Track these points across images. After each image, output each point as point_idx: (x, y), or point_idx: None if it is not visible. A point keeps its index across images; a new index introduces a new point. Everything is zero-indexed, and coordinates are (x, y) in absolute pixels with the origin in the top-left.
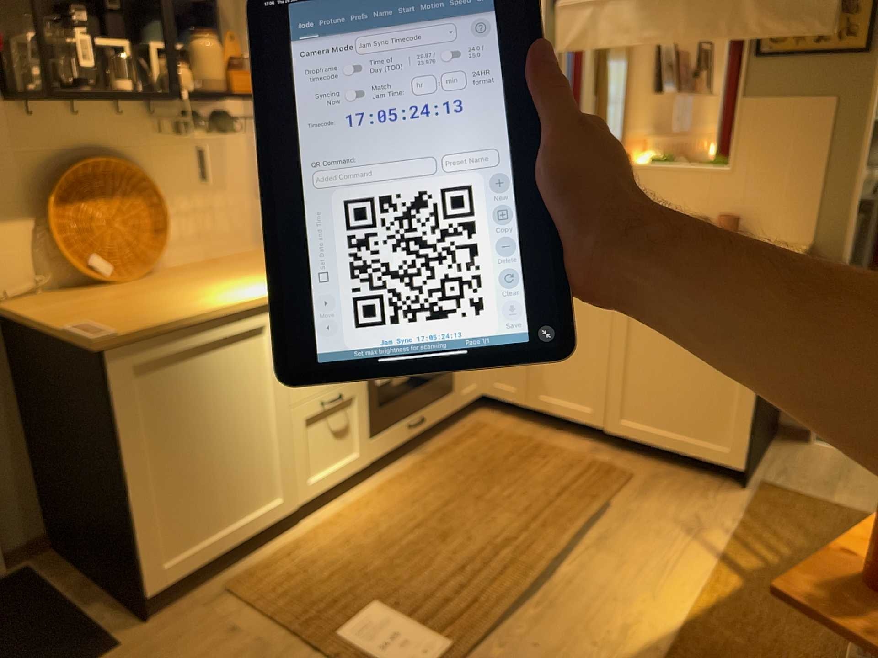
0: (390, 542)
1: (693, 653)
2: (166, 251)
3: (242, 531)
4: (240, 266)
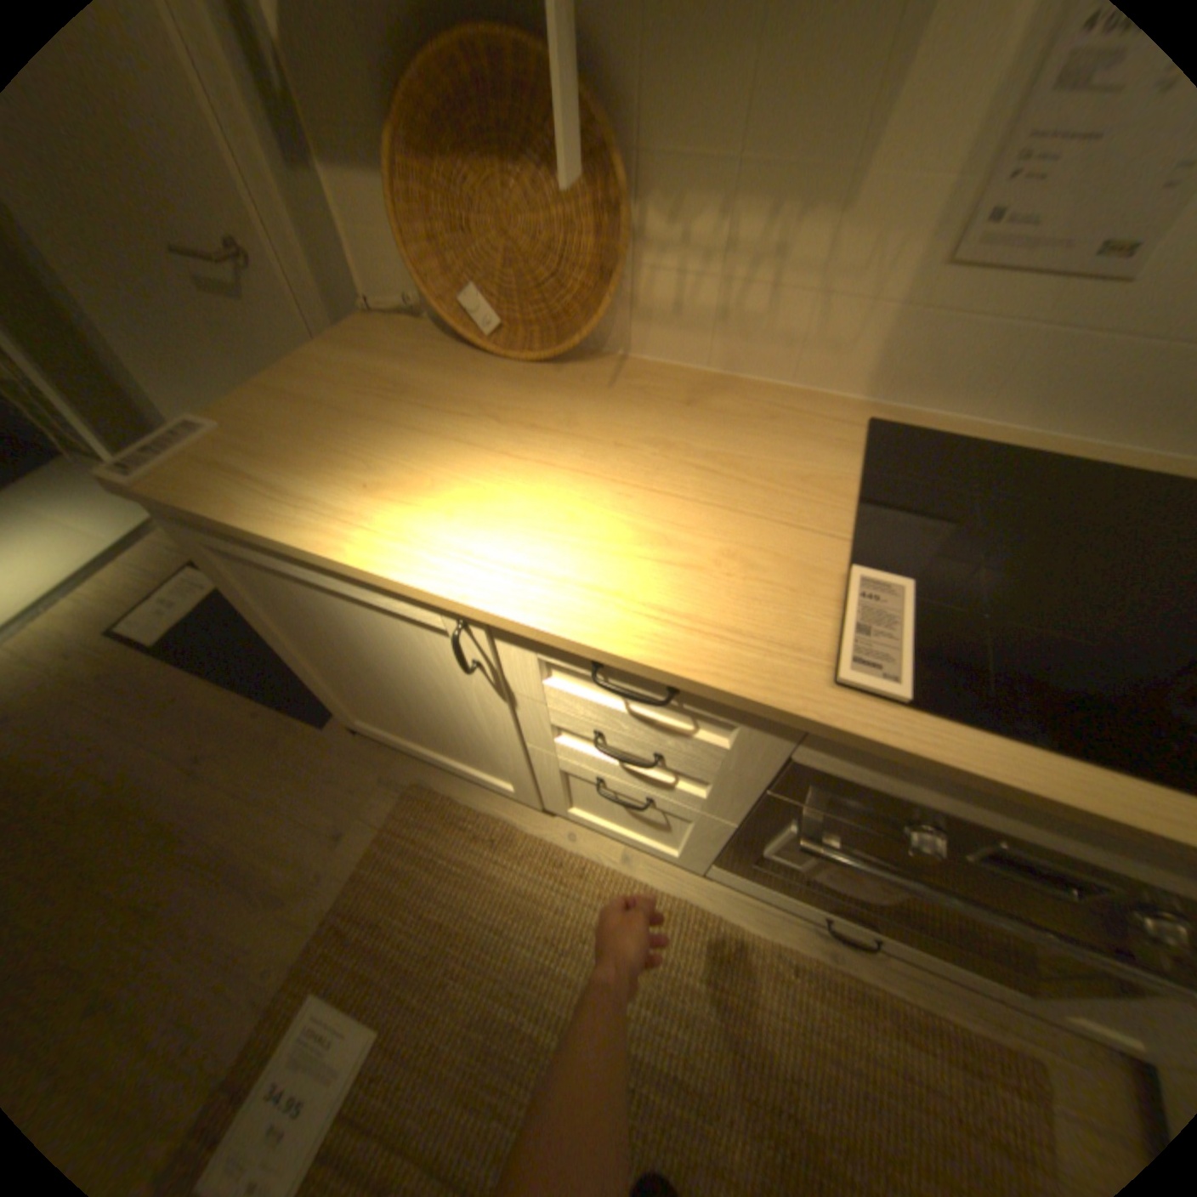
0: (530, 995)
1: None
2: (639, 321)
3: (450, 766)
4: (695, 434)
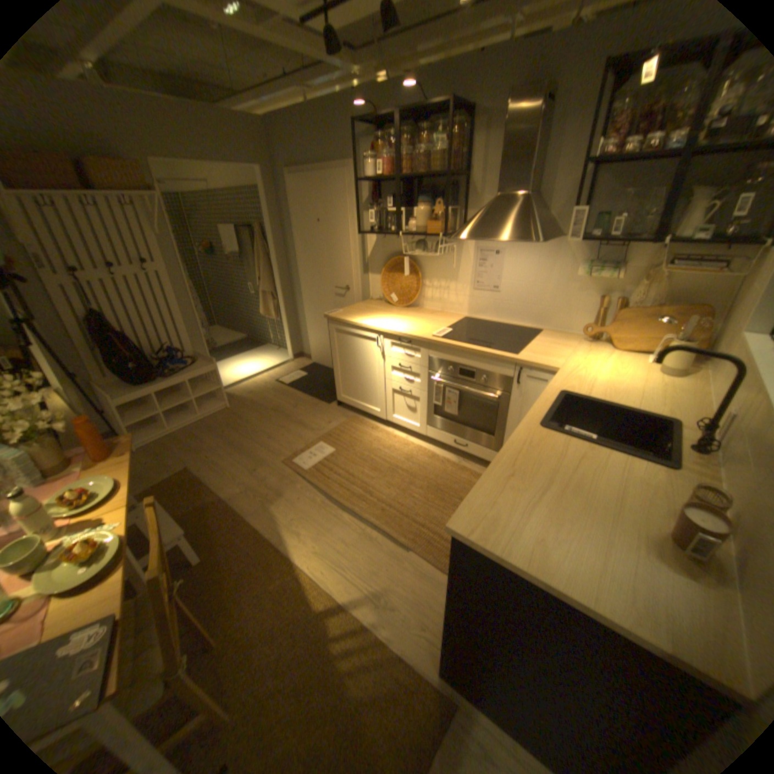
0: (372, 453)
1: (273, 559)
2: (424, 302)
3: (364, 407)
4: (428, 317)
